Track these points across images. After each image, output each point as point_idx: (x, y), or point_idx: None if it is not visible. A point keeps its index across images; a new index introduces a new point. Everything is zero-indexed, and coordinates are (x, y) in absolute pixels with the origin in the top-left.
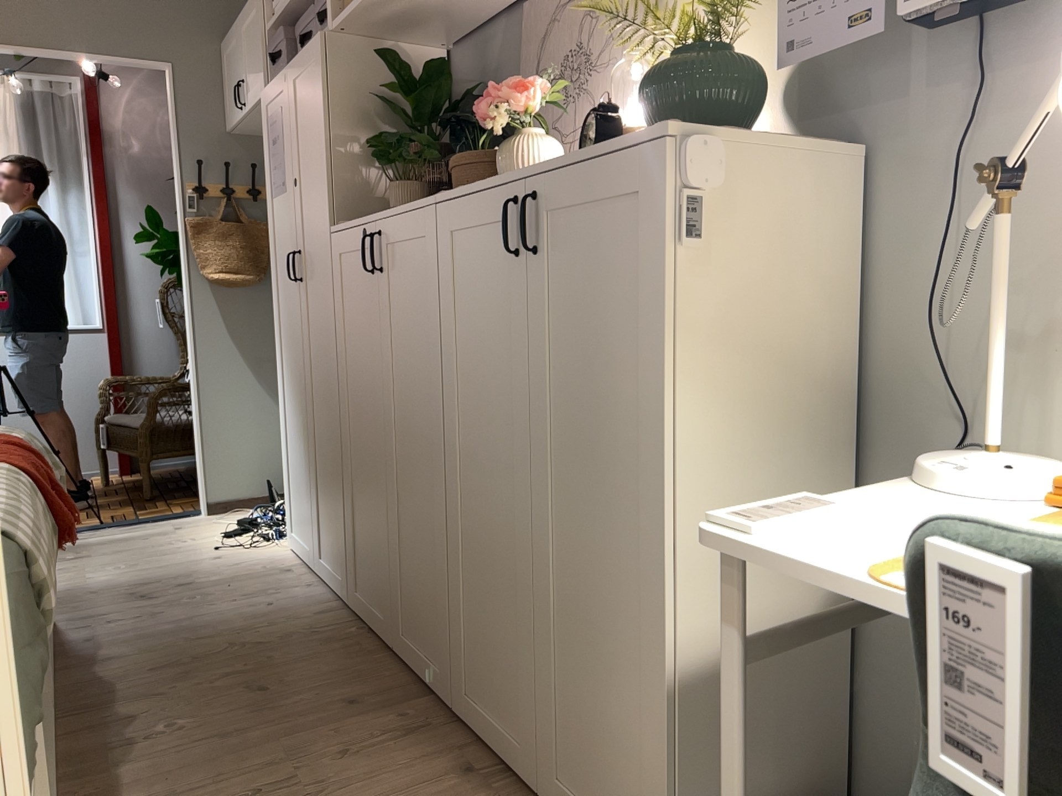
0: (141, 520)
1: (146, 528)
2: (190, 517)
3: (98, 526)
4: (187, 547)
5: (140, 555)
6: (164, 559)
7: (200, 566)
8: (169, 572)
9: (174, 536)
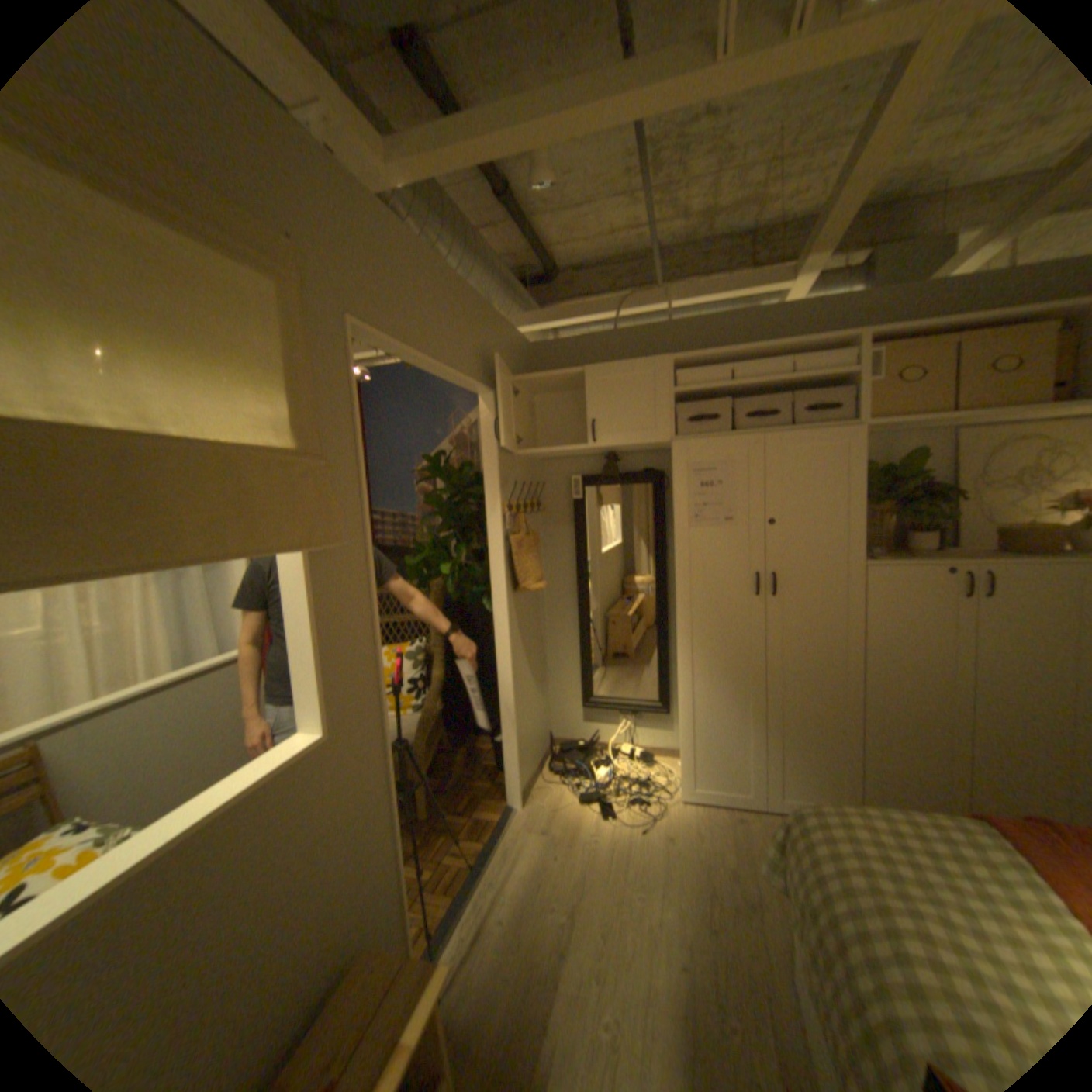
0: (491, 847)
1: (514, 851)
2: (516, 820)
3: (473, 877)
4: (618, 848)
5: (611, 879)
6: (644, 869)
7: (685, 857)
8: (688, 877)
9: (569, 844)
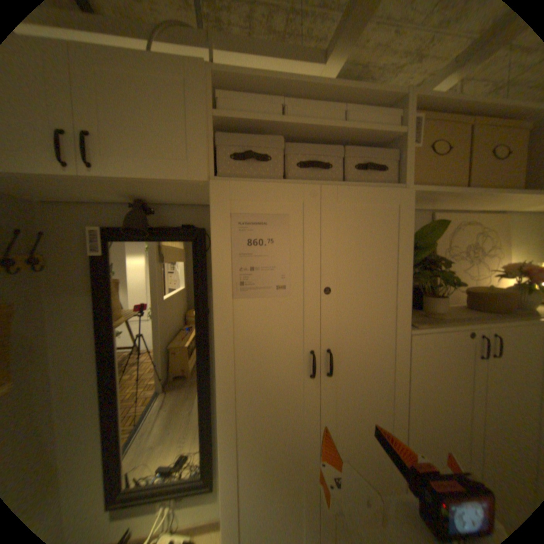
0: None
1: None
2: None
3: None
4: None
5: None
6: None
7: None
8: None
9: None
